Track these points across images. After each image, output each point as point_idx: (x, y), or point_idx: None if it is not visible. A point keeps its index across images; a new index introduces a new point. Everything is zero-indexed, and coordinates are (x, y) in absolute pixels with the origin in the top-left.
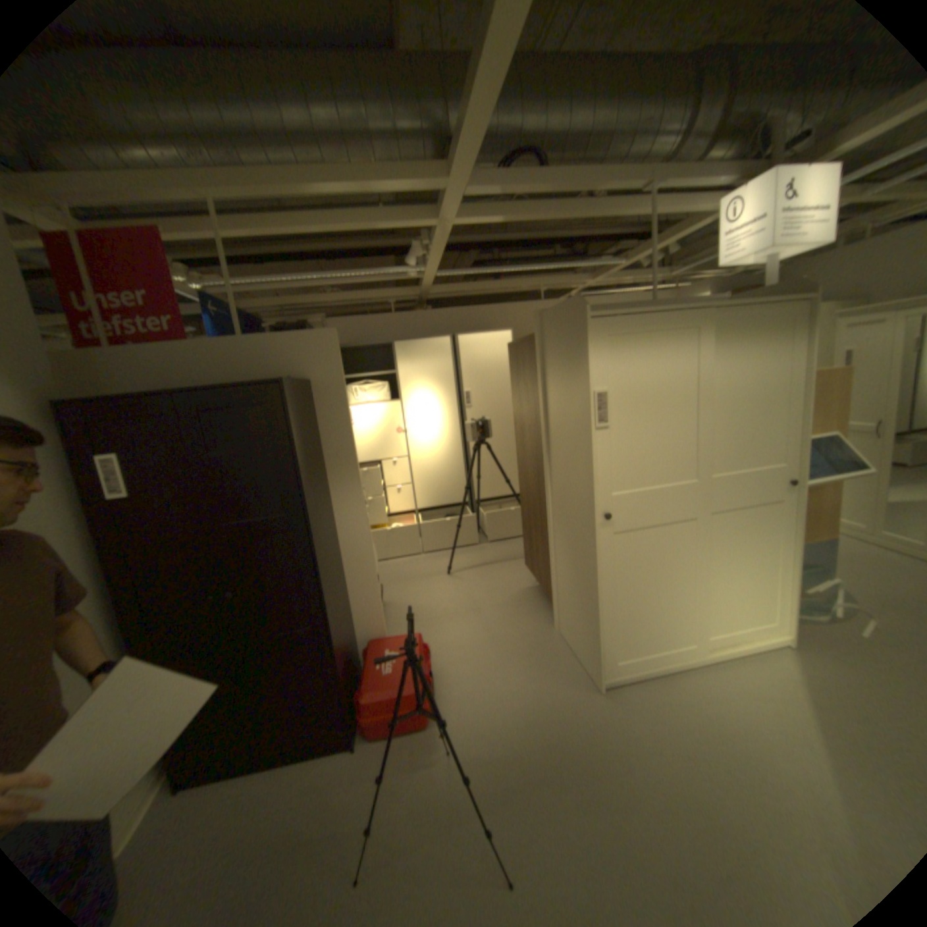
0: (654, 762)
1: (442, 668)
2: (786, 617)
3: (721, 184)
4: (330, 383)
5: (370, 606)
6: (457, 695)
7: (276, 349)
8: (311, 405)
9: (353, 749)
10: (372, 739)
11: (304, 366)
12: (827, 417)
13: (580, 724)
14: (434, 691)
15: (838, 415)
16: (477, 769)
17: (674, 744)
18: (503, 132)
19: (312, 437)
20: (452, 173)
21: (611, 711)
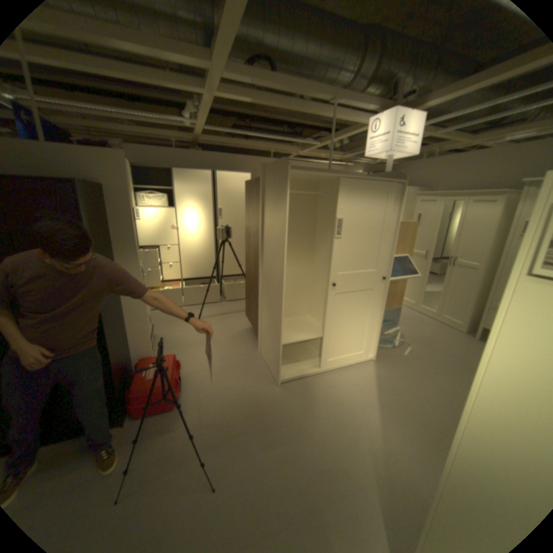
0: (299, 418)
1: (188, 373)
2: (372, 345)
3: (371, 109)
4: (119, 188)
5: (142, 337)
6: (196, 389)
7: (76, 156)
8: (103, 201)
9: (123, 423)
10: (137, 417)
11: (98, 172)
12: (404, 246)
13: (264, 401)
14: (181, 387)
15: (409, 246)
16: (202, 429)
17: (311, 409)
18: (250, 40)
19: (102, 223)
20: (213, 59)
21: (282, 394)
